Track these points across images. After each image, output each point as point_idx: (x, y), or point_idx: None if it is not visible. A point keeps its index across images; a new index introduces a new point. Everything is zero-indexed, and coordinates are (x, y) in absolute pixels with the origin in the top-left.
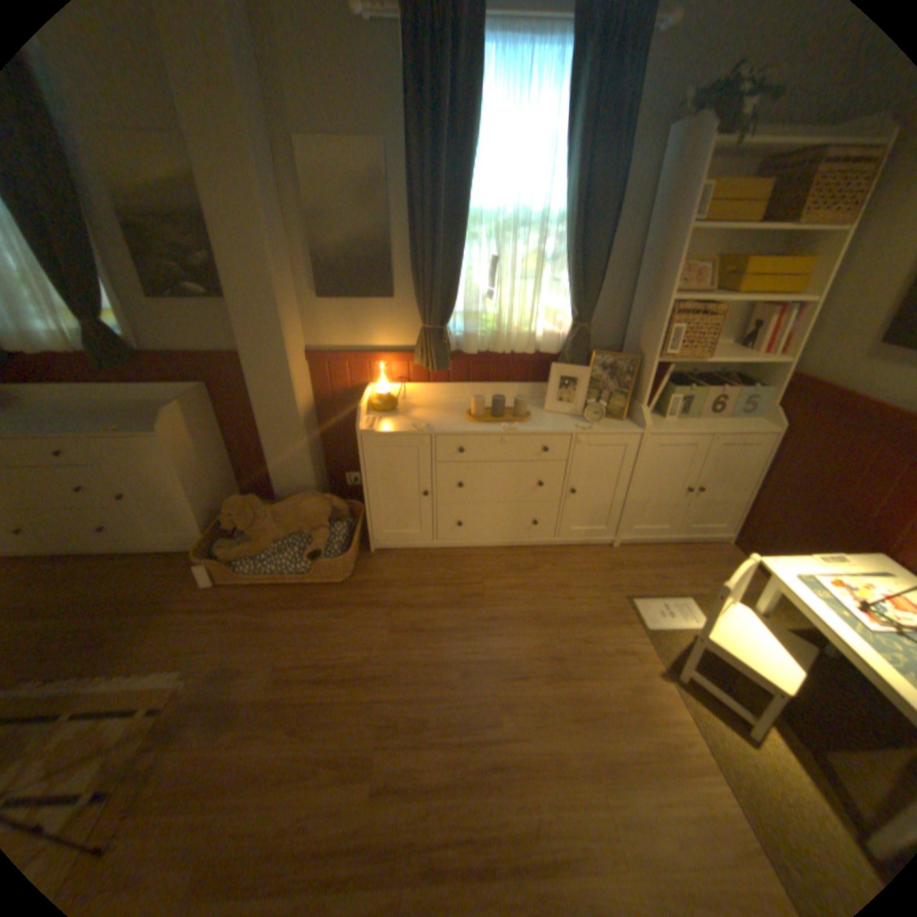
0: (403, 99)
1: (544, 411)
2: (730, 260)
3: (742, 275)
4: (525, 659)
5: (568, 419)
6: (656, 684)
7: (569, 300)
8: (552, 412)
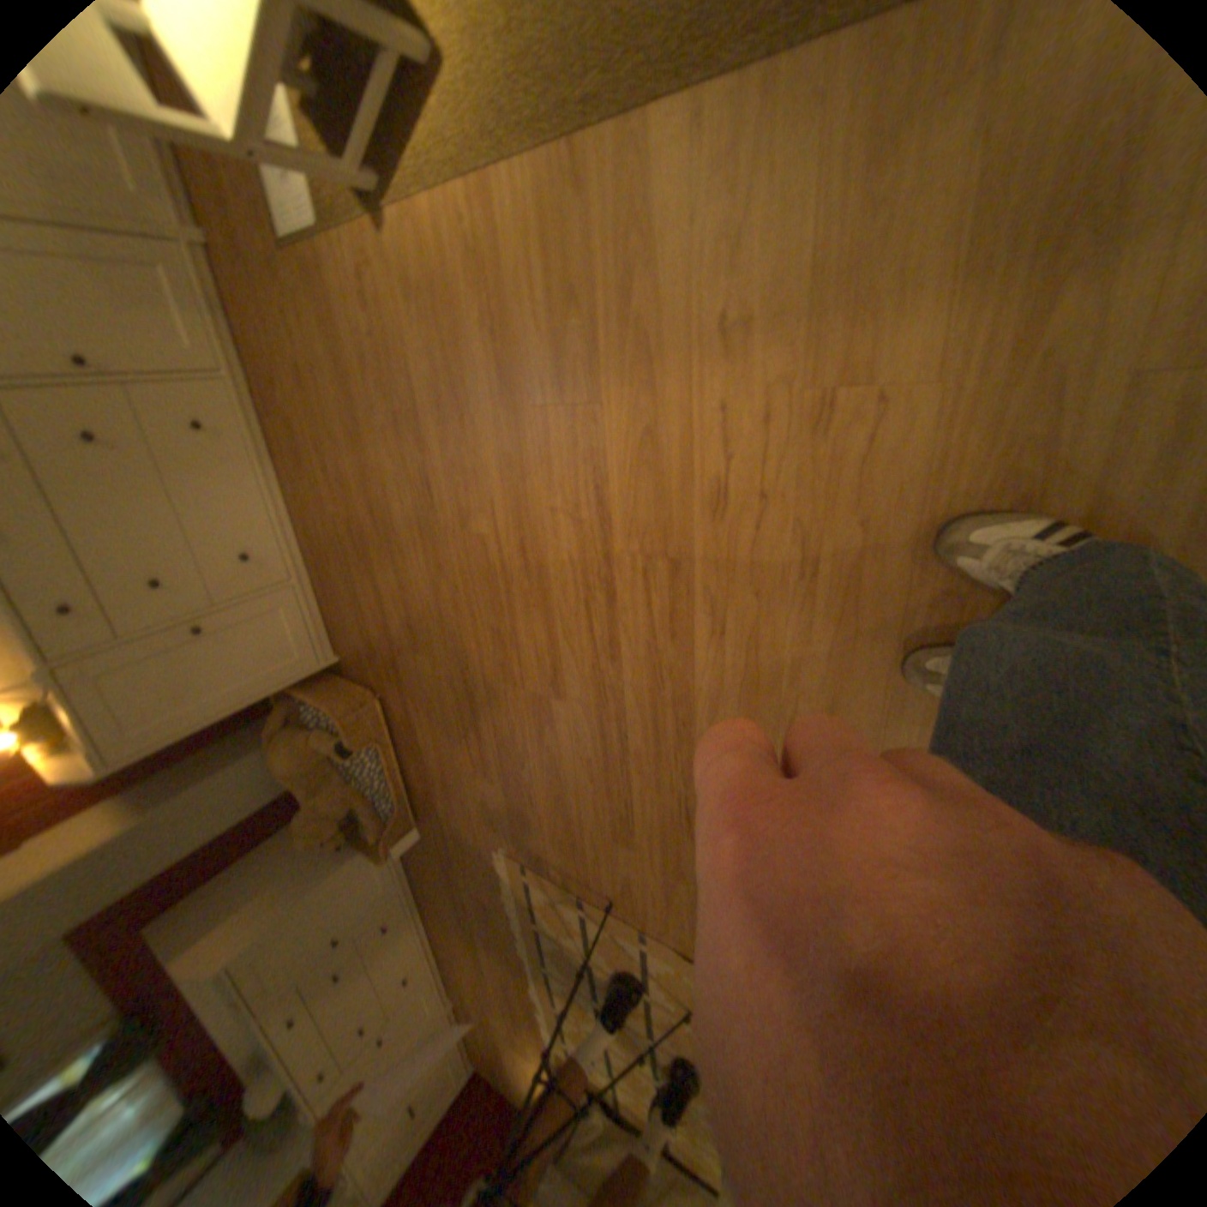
0: None
1: None
2: None
3: None
4: (397, 476)
5: None
6: (381, 245)
7: None
8: None
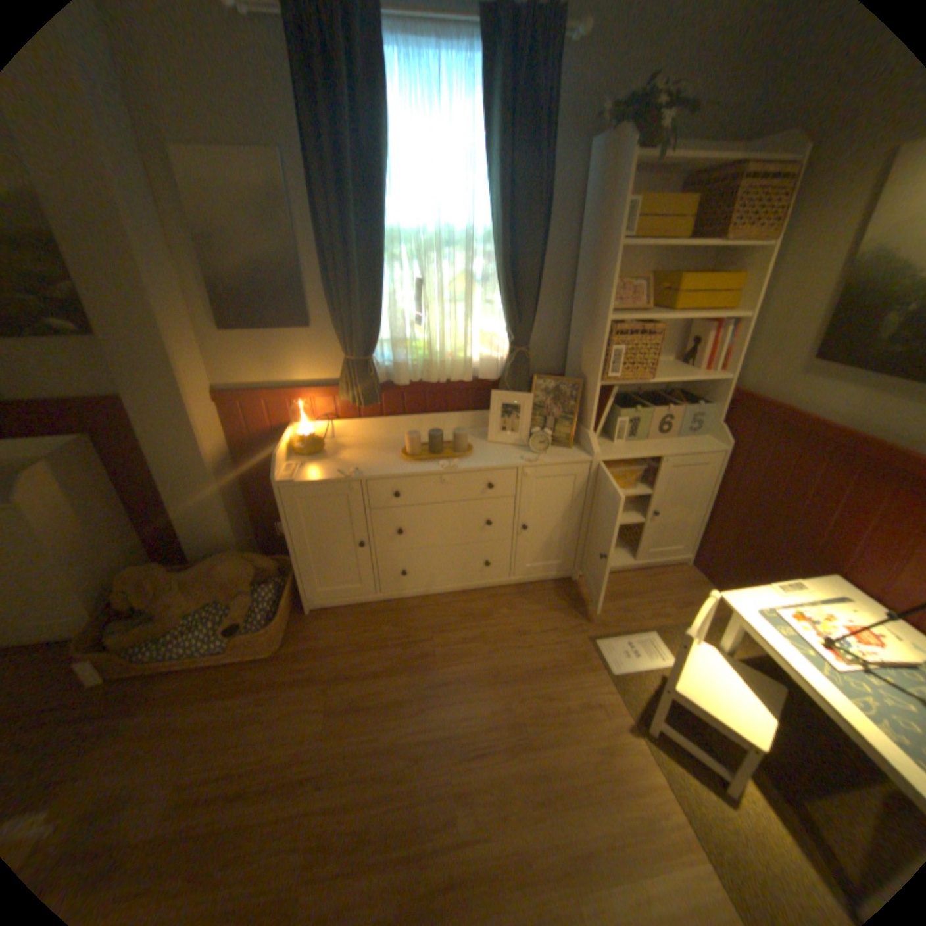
0: (295, 104)
1: (488, 442)
2: (664, 277)
3: (677, 291)
4: (481, 731)
5: (513, 449)
6: (625, 742)
7: (504, 323)
8: (496, 443)
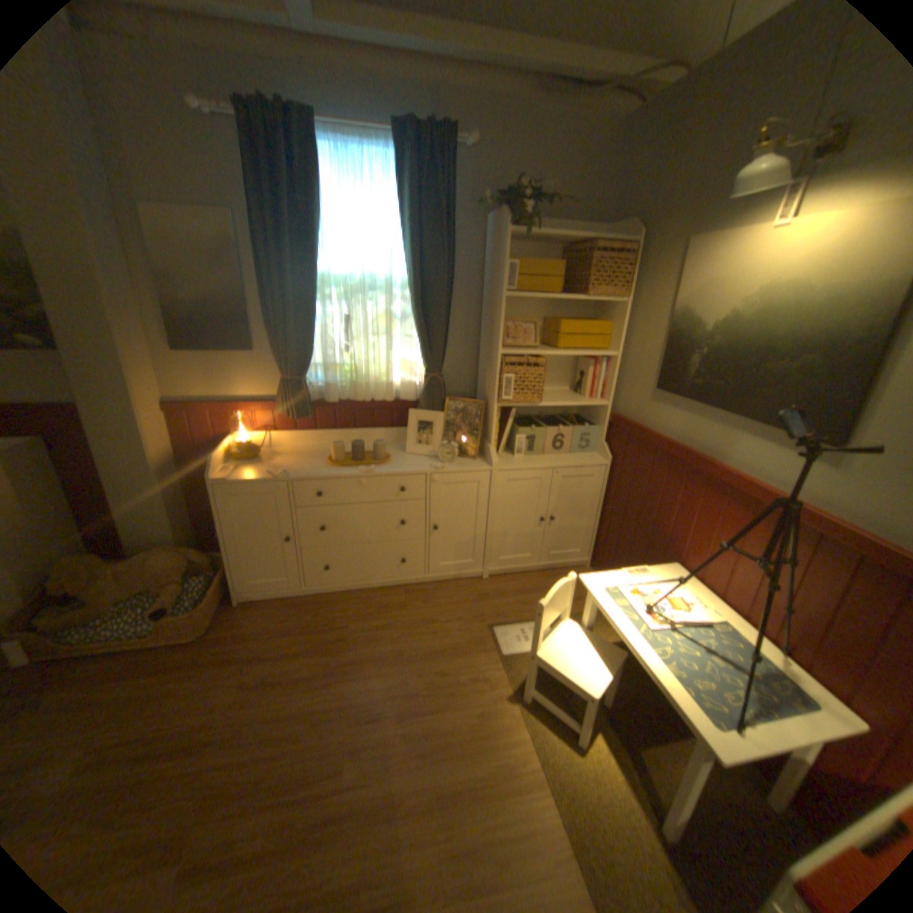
0: (243, 179)
1: (406, 454)
2: (550, 322)
3: (558, 334)
4: (378, 701)
5: (426, 460)
6: (502, 708)
7: (421, 353)
8: (413, 454)
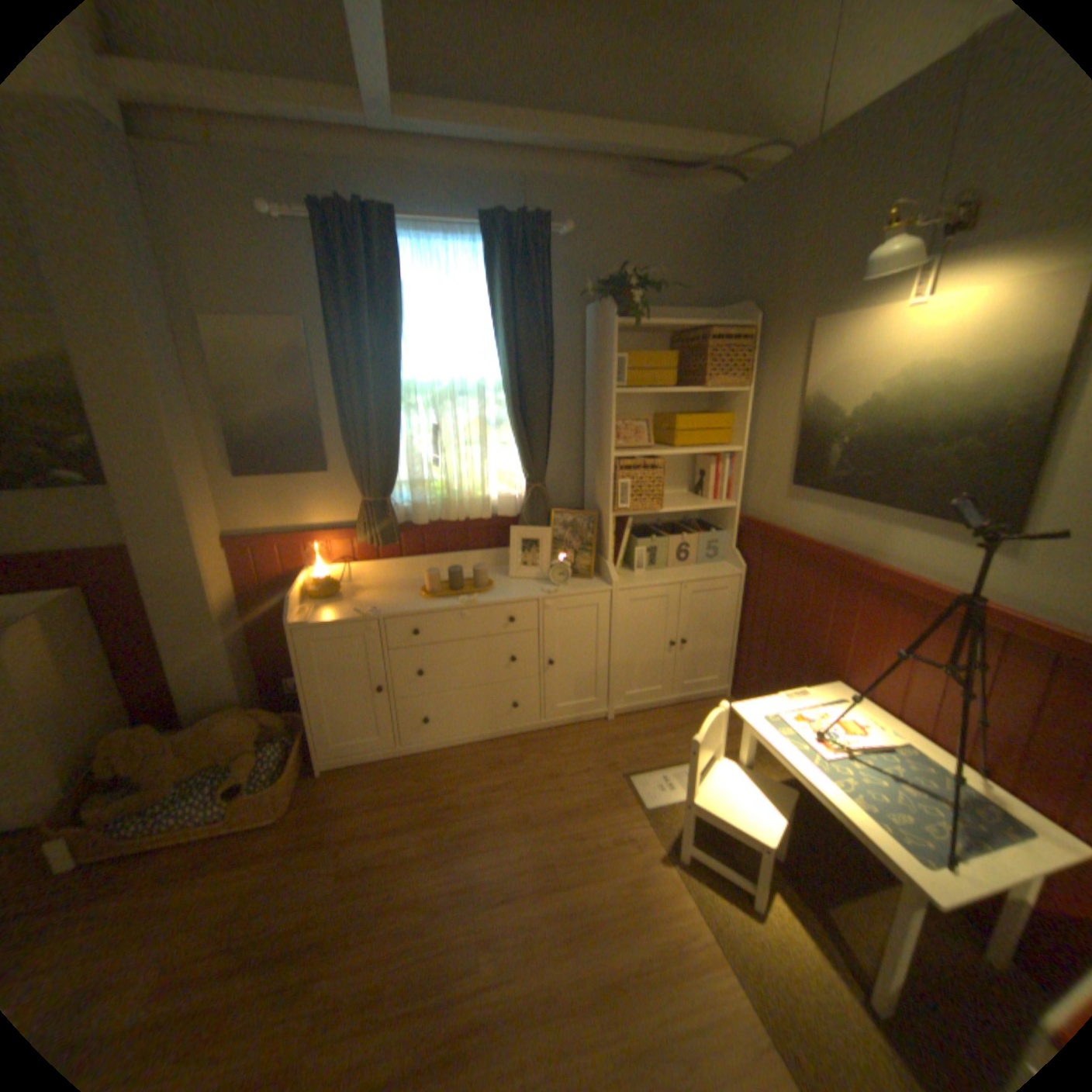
0: (319, 284)
1: (510, 578)
2: (663, 418)
3: (674, 431)
4: (508, 877)
5: (534, 583)
6: (657, 873)
7: (520, 463)
8: (518, 578)
